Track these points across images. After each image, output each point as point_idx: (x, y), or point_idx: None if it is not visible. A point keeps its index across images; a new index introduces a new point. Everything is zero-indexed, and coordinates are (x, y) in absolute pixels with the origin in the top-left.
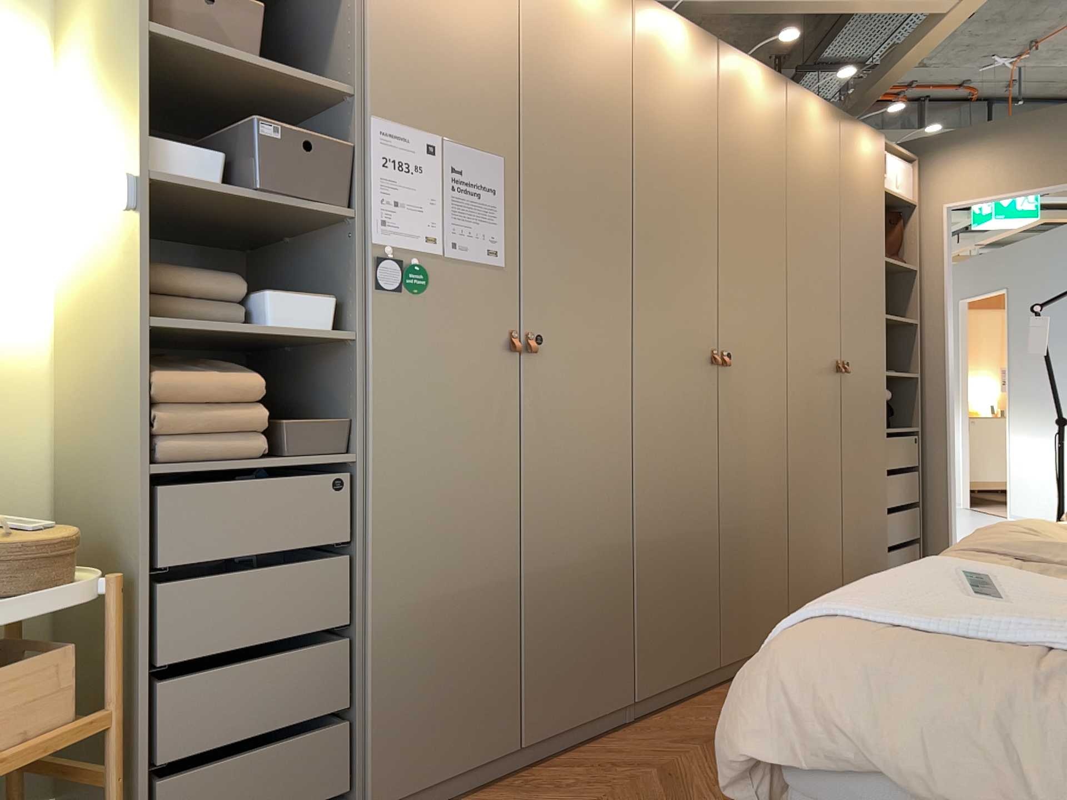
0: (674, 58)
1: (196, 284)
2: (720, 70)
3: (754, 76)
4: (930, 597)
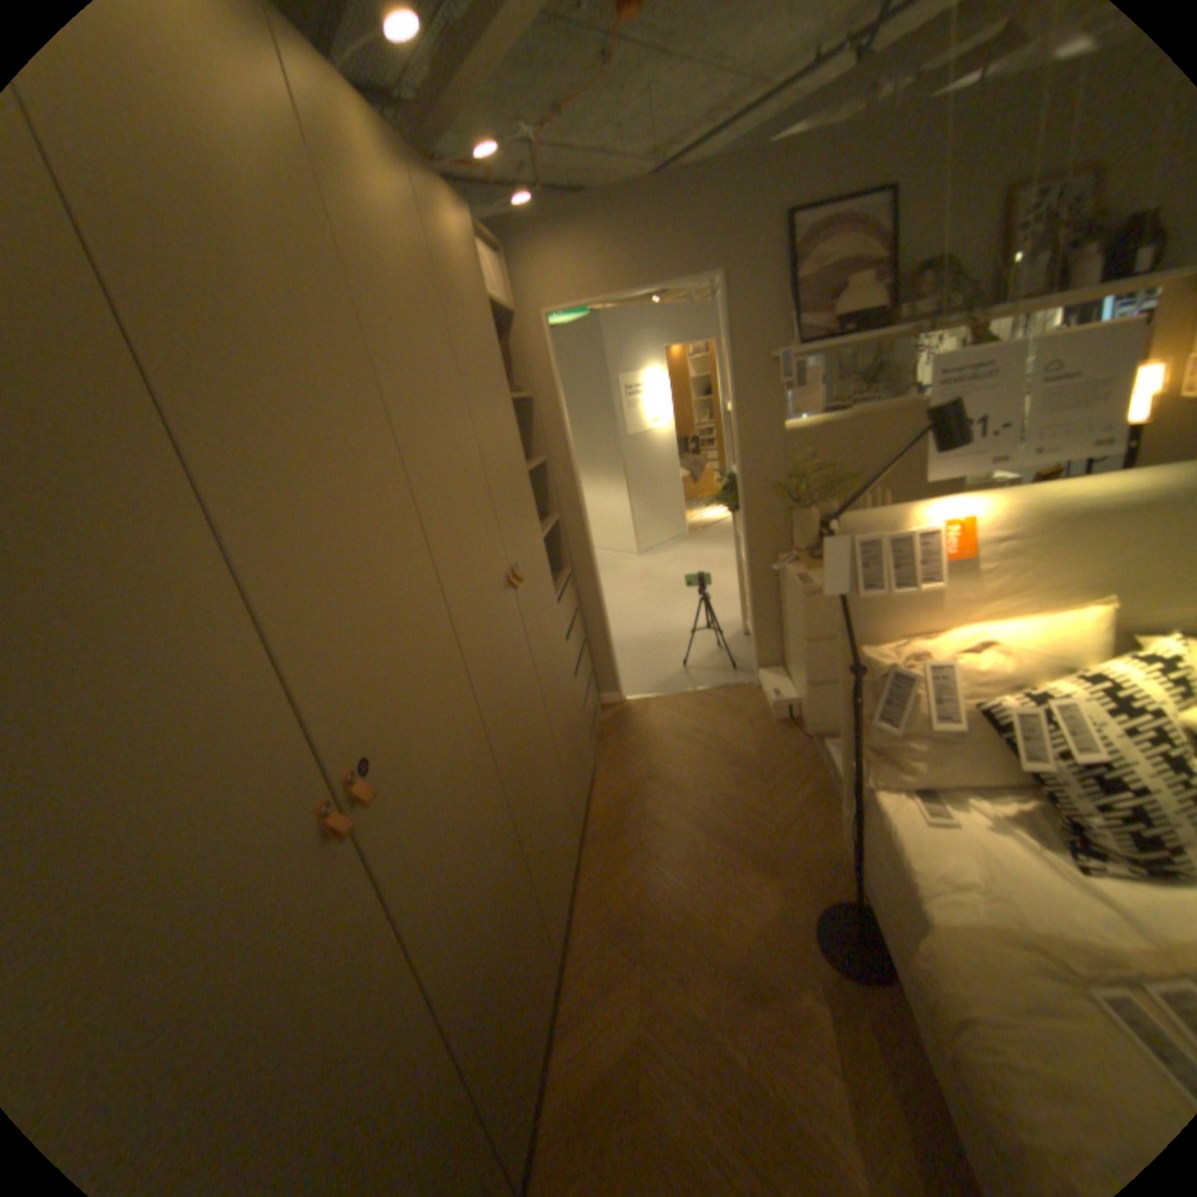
0: None
1: None
2: None
3: None
4: None
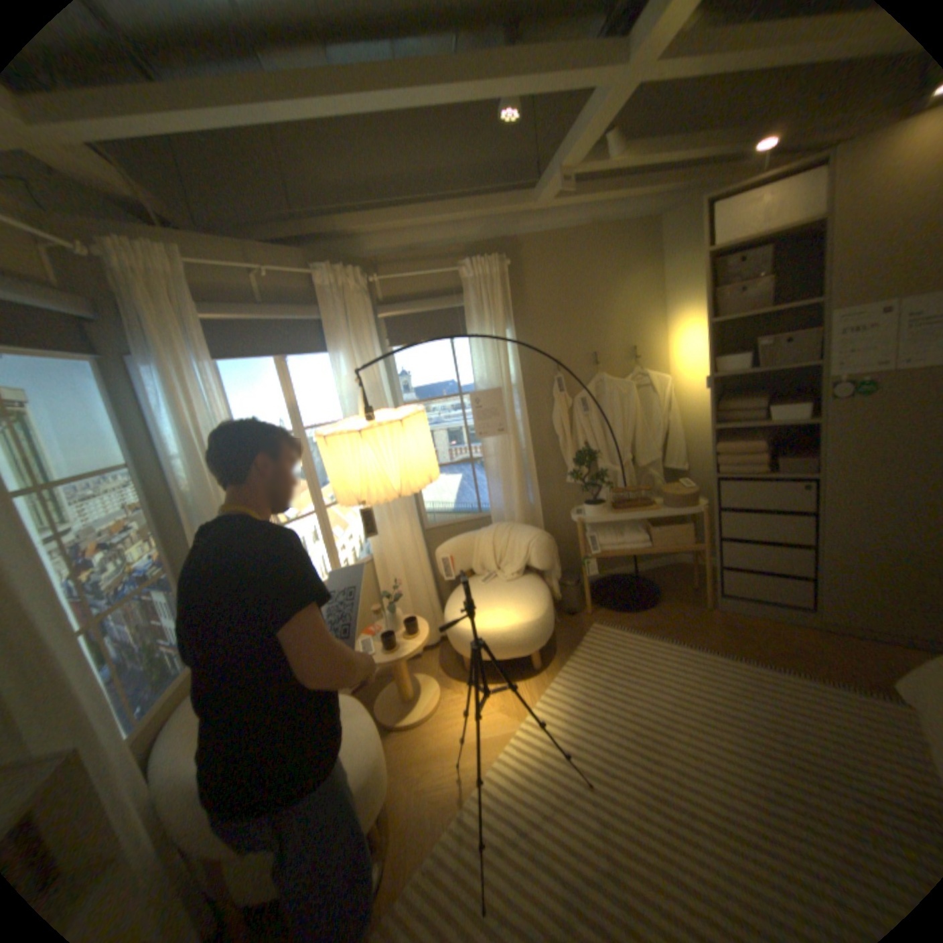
0: None
1: (747, 405)
2: None
3: None
4: None
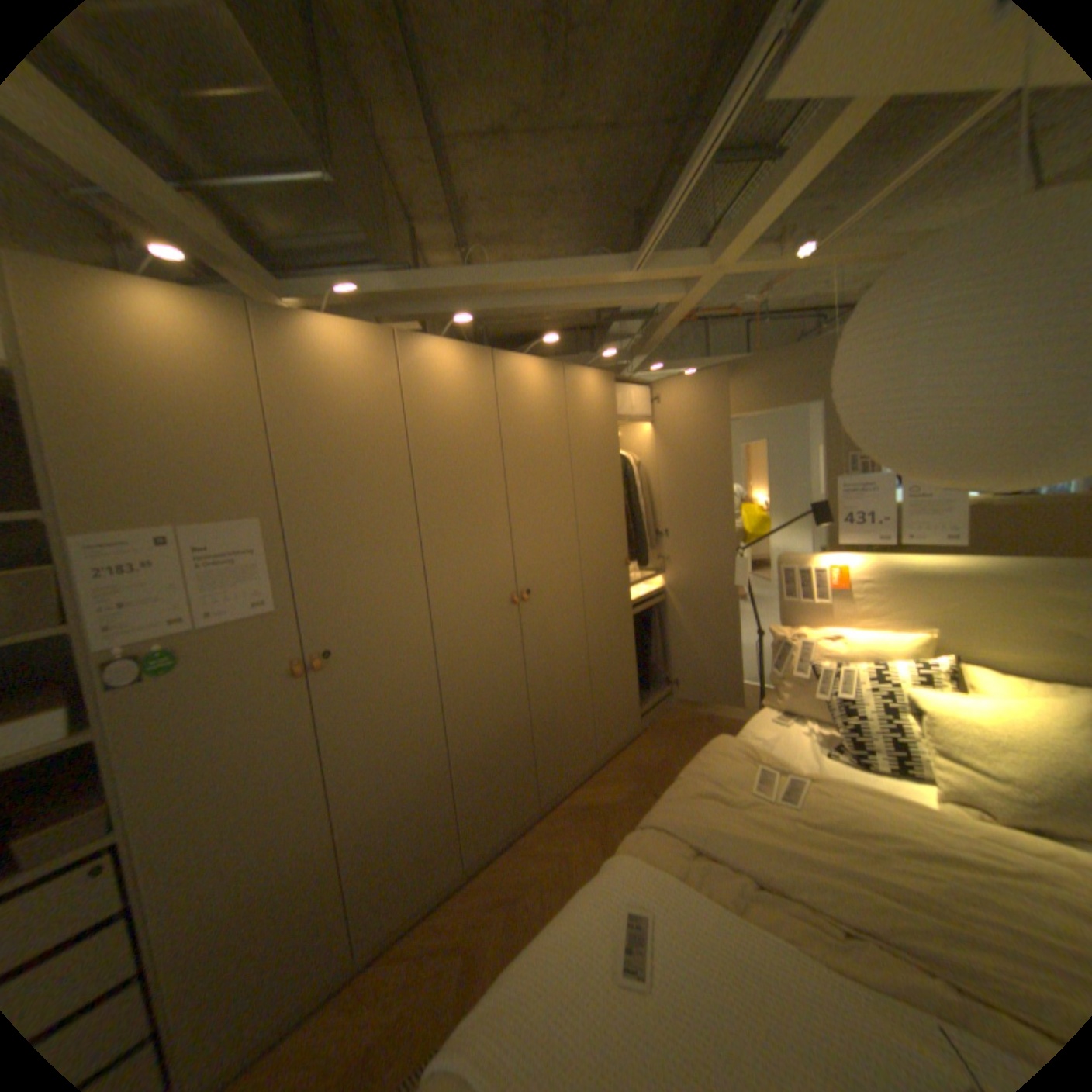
0: (455, 375)
1: None
2: (505, 371)
3: (540, 366)
4: (588, 982)
